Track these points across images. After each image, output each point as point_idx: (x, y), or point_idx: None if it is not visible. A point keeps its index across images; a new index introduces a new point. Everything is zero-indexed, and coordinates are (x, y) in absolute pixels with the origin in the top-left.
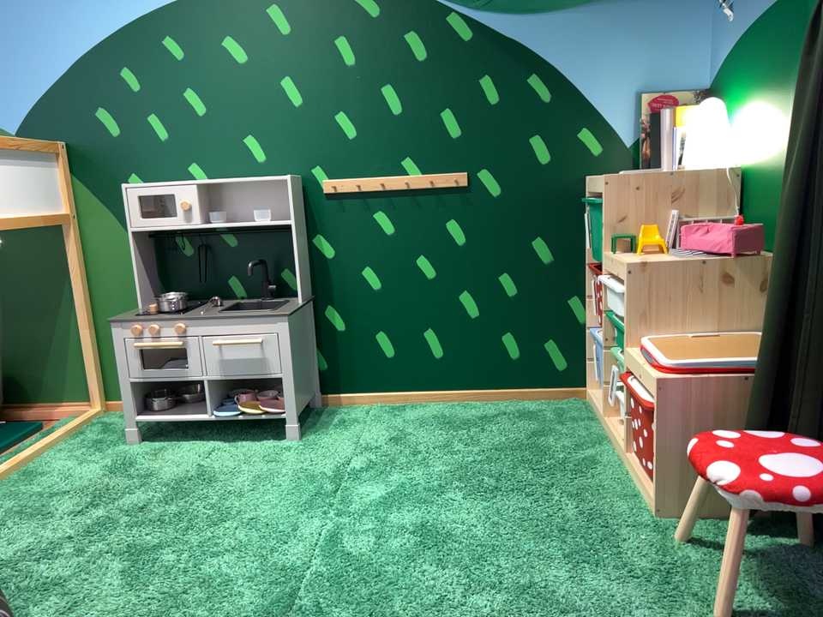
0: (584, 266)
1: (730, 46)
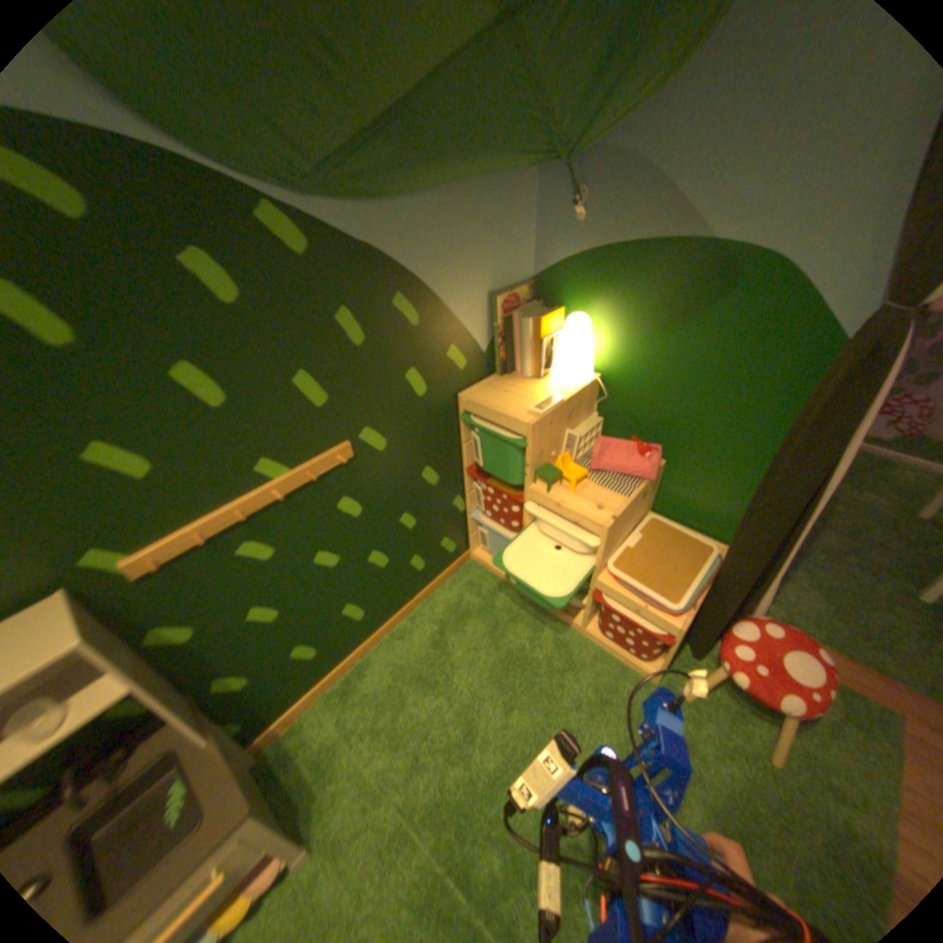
0: (463, 470)
1: (584, 251)
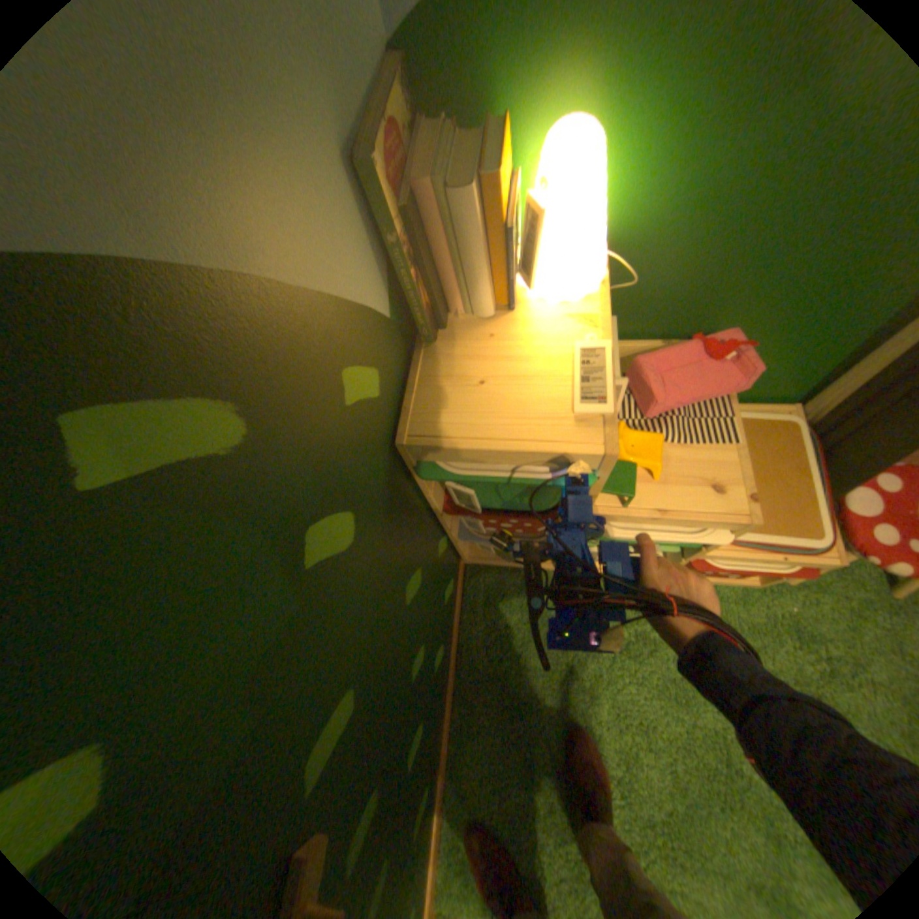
0: (436, 513)
1: None
